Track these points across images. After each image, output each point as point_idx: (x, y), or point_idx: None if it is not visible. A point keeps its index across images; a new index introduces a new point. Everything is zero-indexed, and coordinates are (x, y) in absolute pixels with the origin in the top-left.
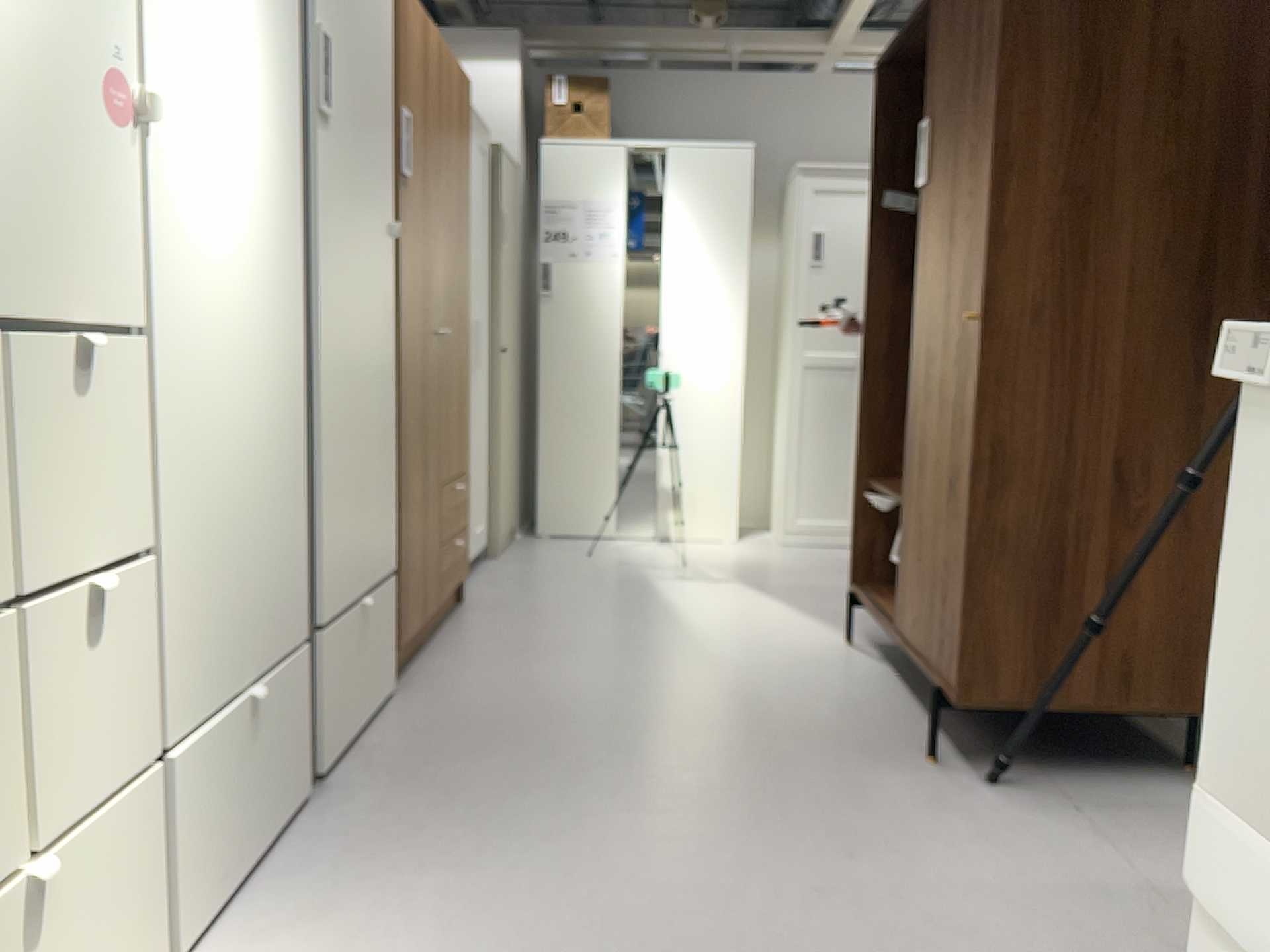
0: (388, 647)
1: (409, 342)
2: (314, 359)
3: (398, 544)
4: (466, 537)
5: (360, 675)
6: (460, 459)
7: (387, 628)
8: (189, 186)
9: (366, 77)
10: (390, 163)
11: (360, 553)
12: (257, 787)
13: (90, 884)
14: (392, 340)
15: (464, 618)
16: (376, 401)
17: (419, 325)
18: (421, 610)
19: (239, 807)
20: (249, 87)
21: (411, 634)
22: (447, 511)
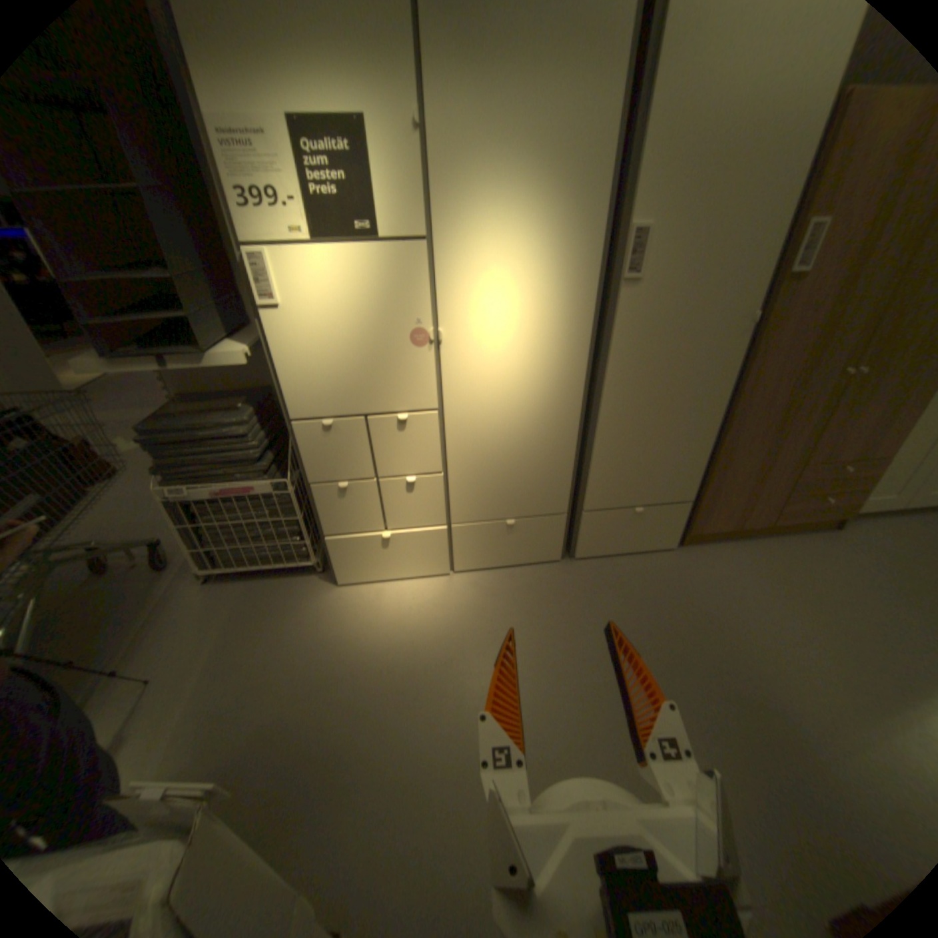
0: (672, 531)
1: (770, 384)
2: (601, 406)
3: (708, 490)
4: (863, 498)
5: (630, 535)
6: (873, 451)
7: (674, 524)
8: (478, 355)
9: (733, 223)
10: (772, 269)
11: (642, 489)
12: (516, 547)
13: (417, 542)
14: (732, 386)
15: (815, 540)
16: (689, 421)
17: (799, 371)
18: (738, 524)
19: (501, 549)
20: (539, 295)
21: (715, 531)
22: (819, 480)
